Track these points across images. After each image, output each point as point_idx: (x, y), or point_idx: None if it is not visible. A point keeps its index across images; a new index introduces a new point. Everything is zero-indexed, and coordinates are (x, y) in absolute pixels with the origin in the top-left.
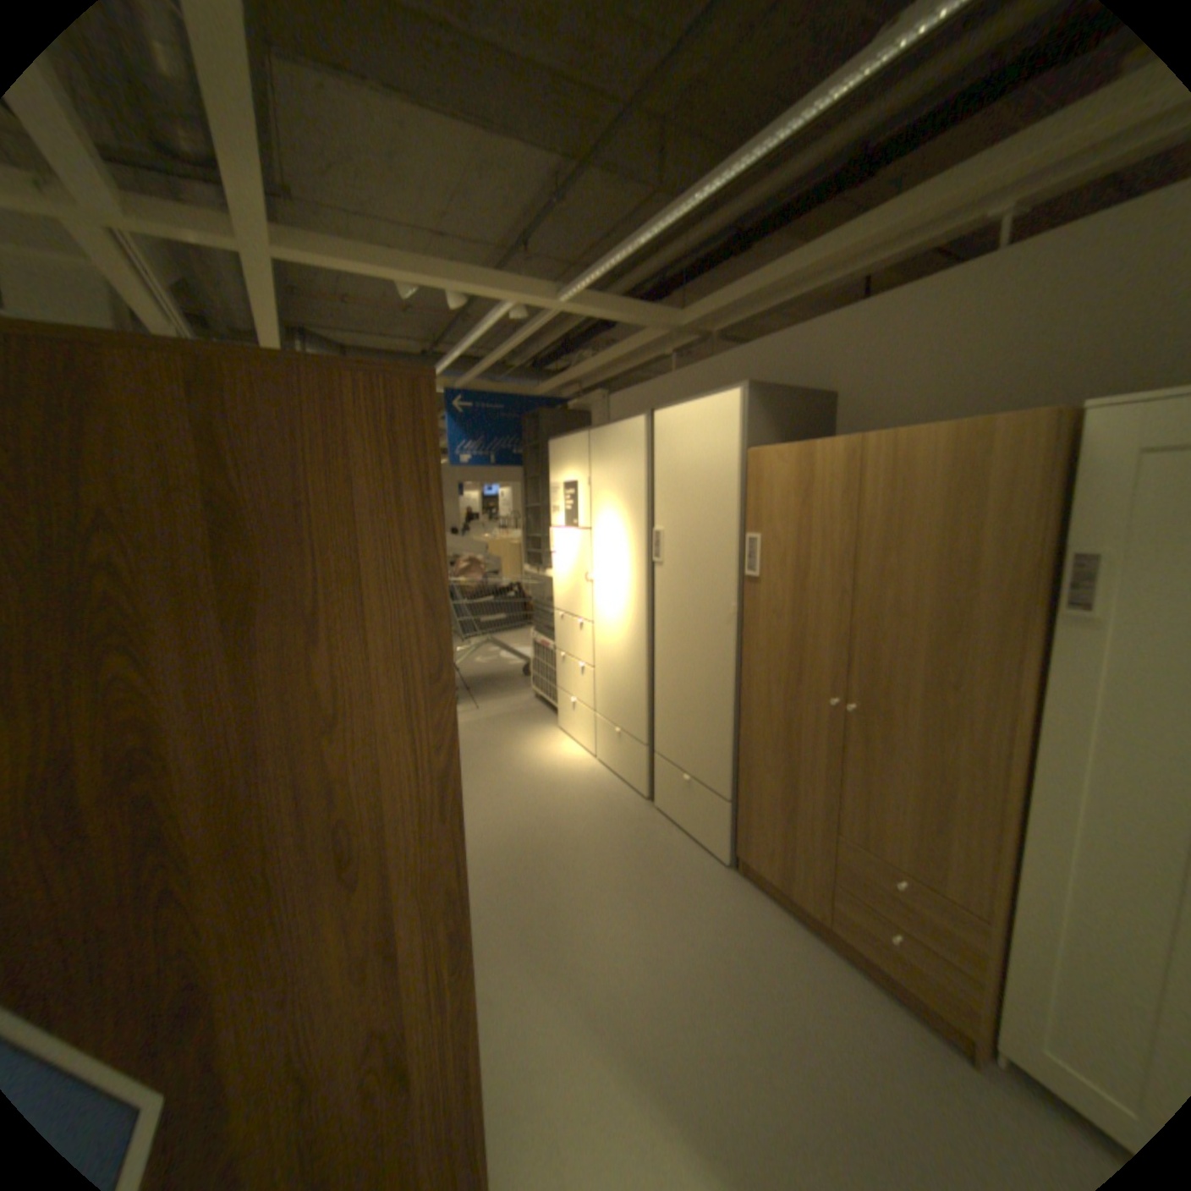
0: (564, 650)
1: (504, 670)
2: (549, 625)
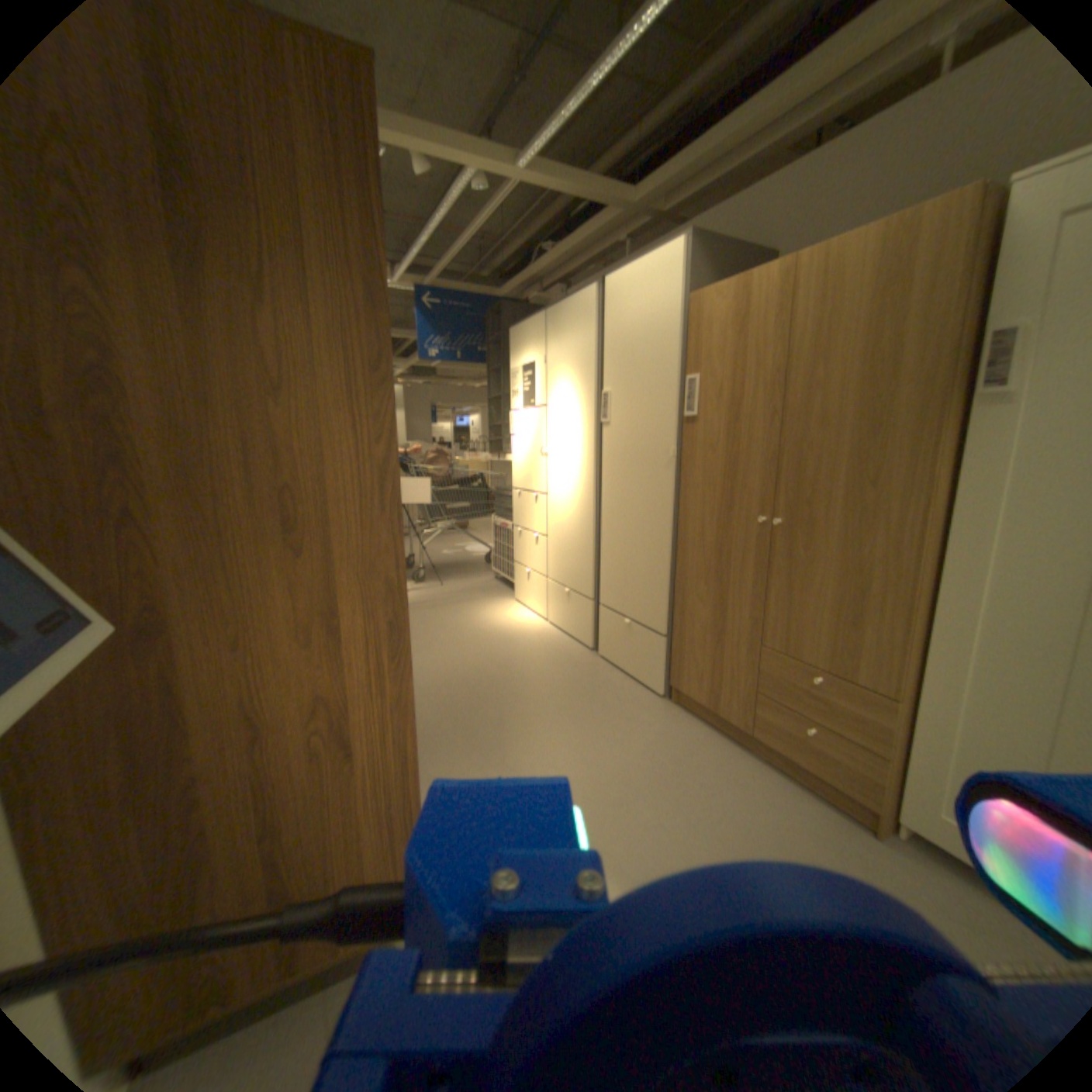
0: (517, 526)
1: (465, 555)
2: (506, 507)
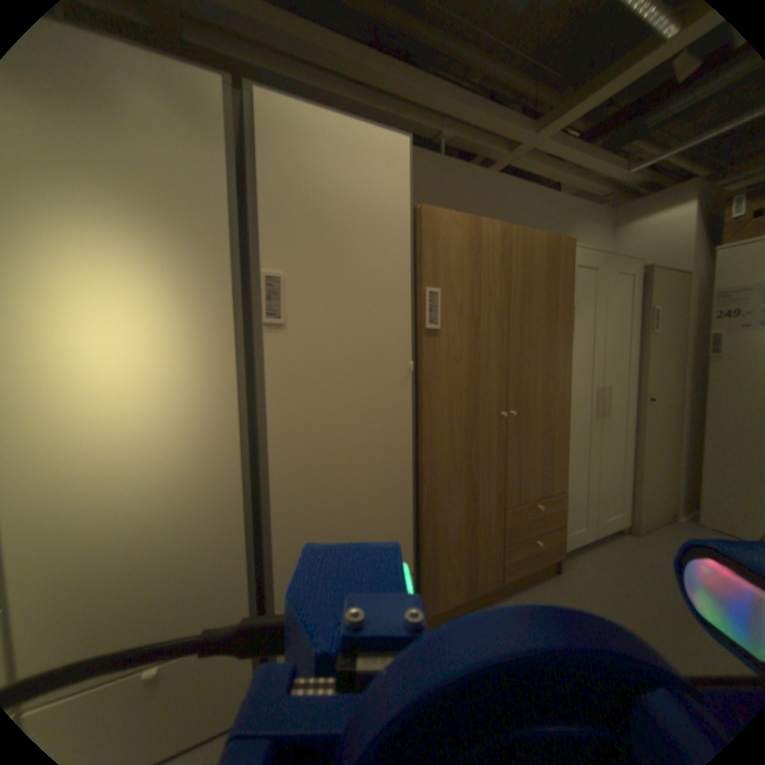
0: None
1: None
2: None
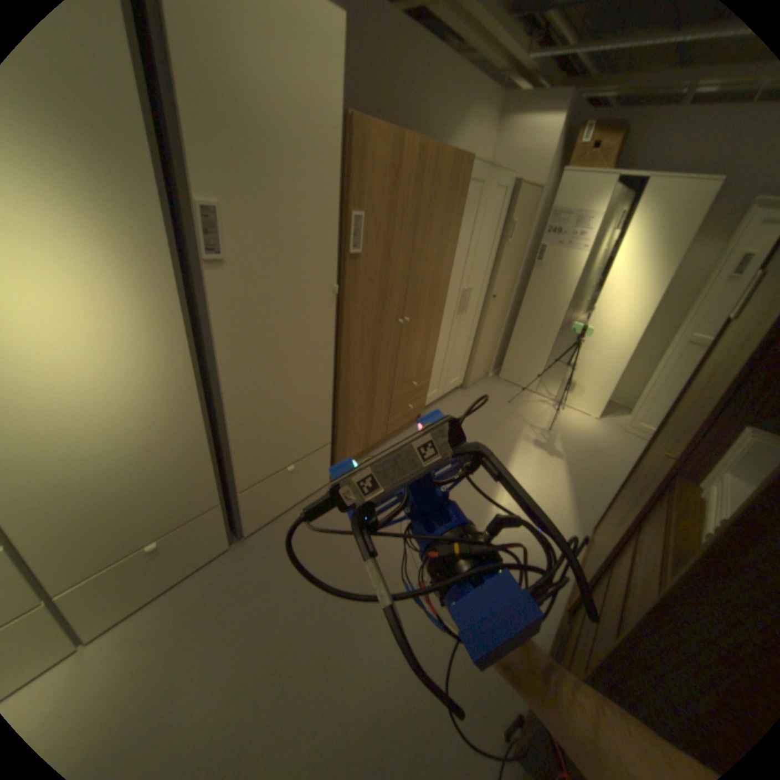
0: None
1: None
2: None
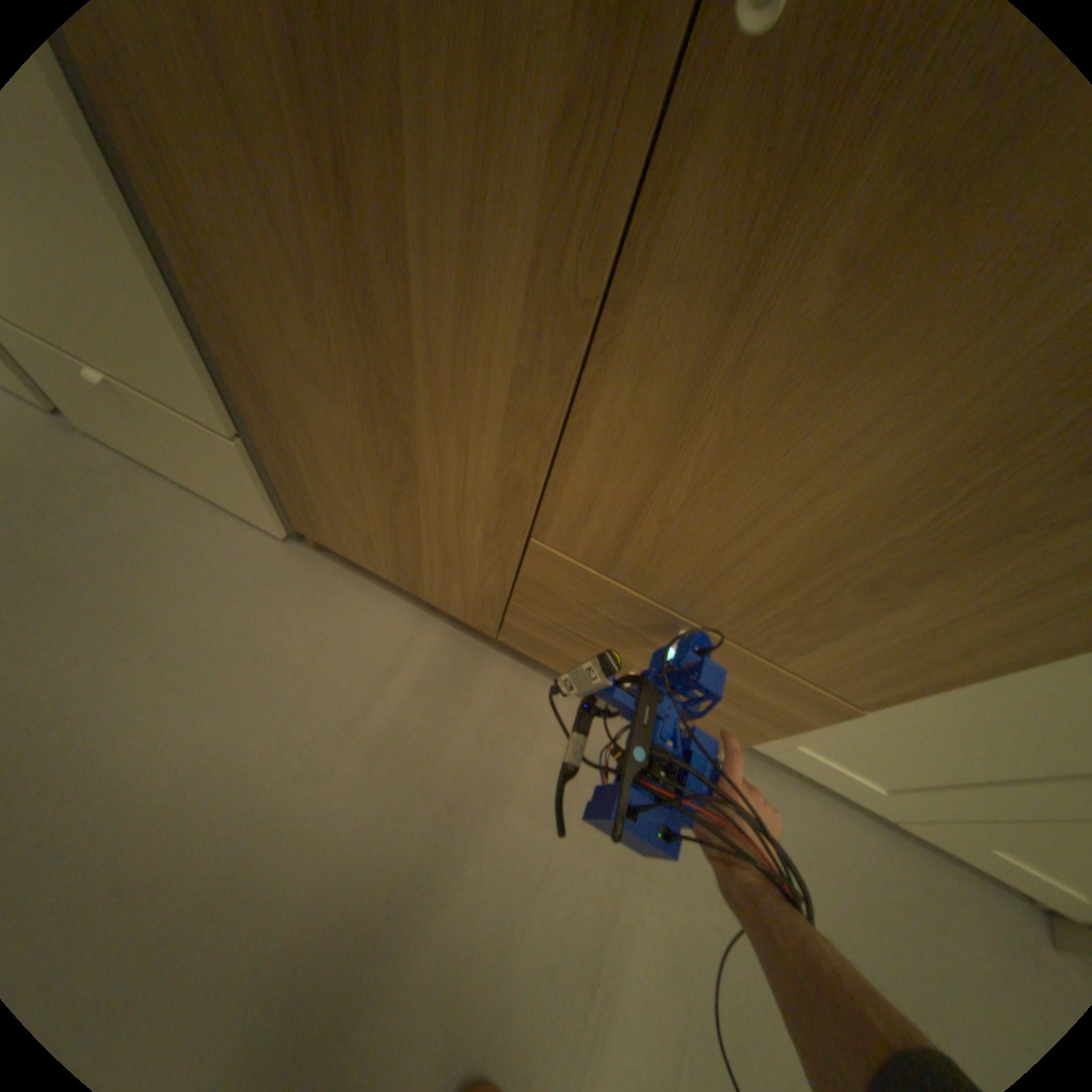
0: None
1: None
2: None
